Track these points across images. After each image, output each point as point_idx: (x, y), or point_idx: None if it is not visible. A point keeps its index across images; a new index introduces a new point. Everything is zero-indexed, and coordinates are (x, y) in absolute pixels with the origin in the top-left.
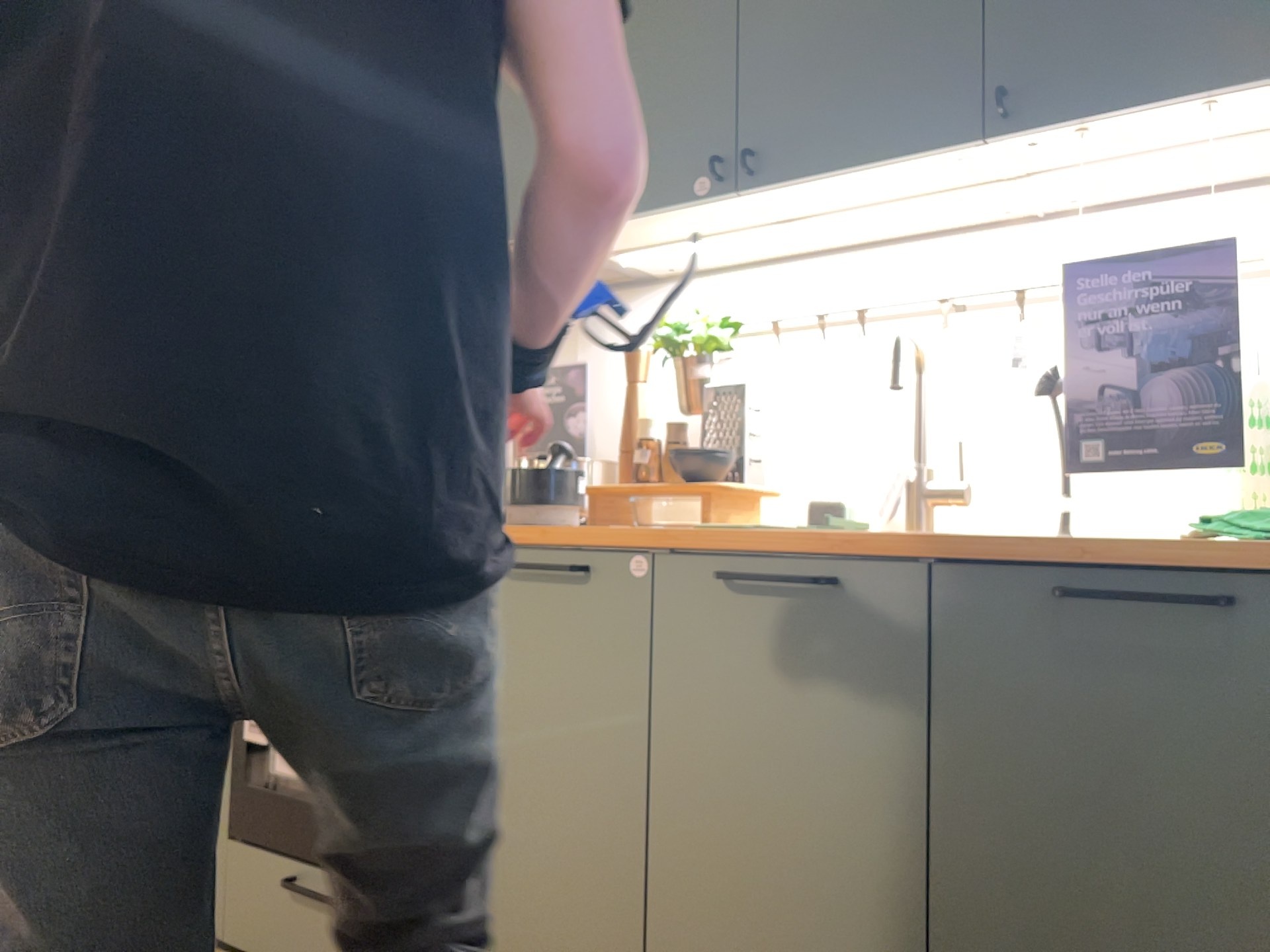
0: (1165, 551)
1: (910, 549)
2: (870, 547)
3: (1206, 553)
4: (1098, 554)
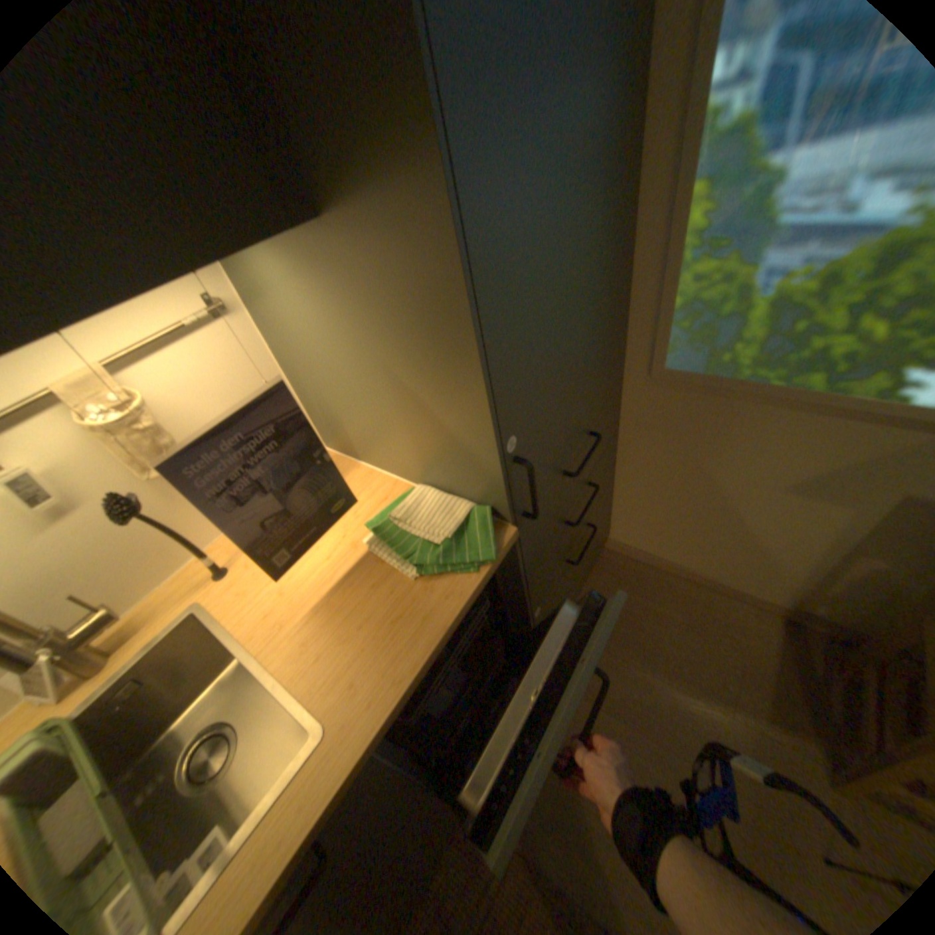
0: (447, 609)
1: (356, 773)
2: (330, 810)
3: (475, 600)
4: (440, 648)
